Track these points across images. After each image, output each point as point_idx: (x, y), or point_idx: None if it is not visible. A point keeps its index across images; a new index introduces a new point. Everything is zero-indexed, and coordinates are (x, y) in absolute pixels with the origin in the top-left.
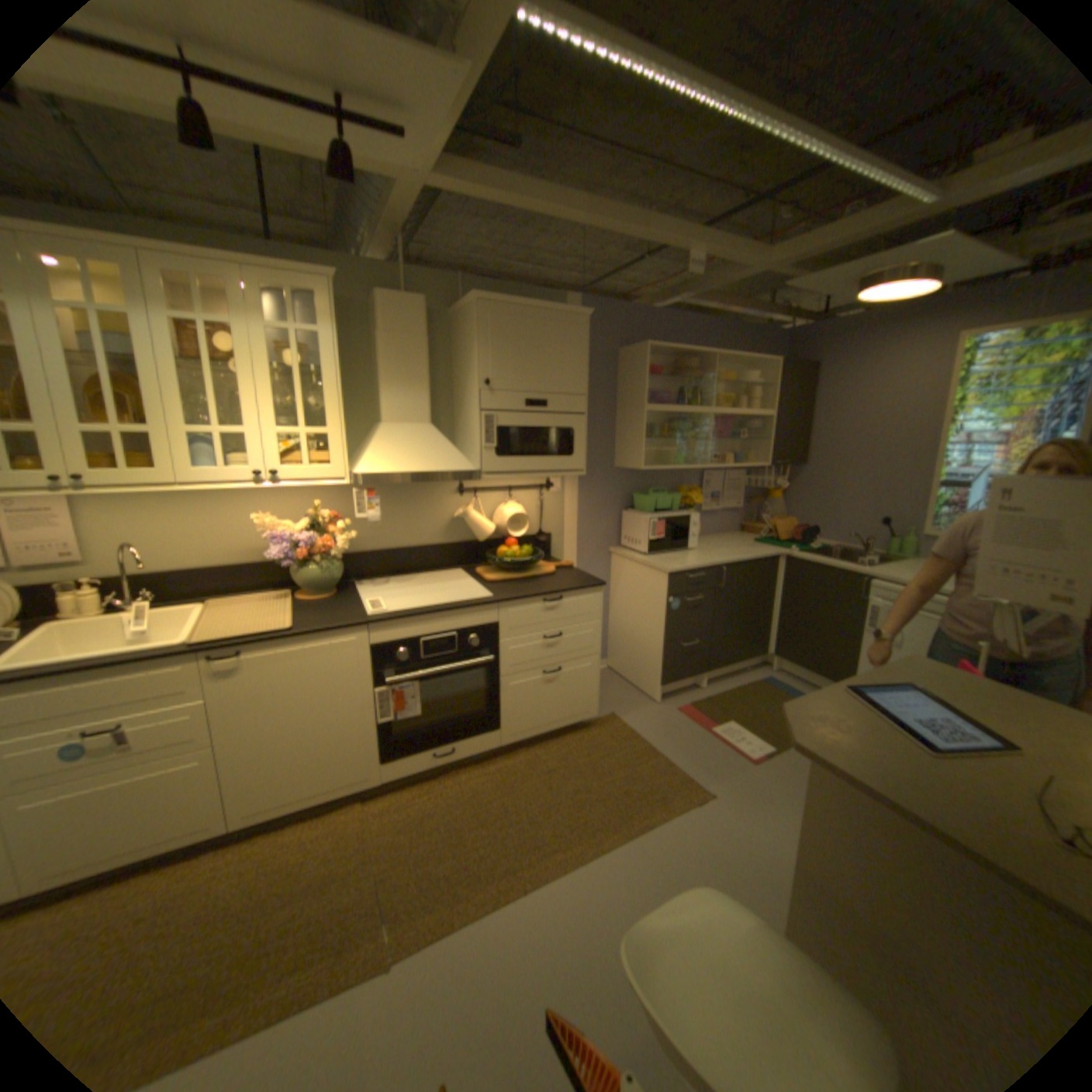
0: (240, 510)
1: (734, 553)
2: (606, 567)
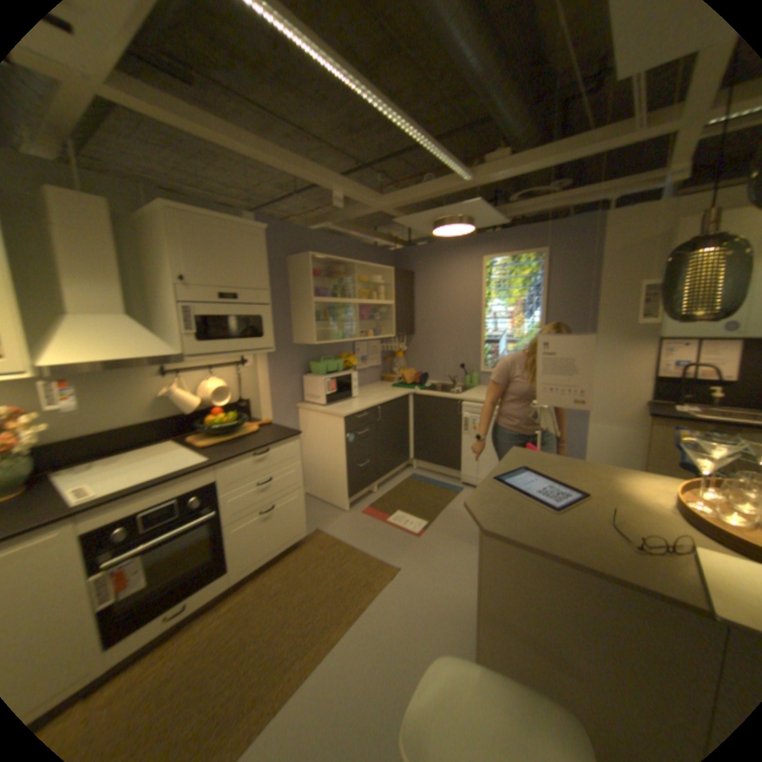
0: None
1: (382, 396)
2: (295, 419)
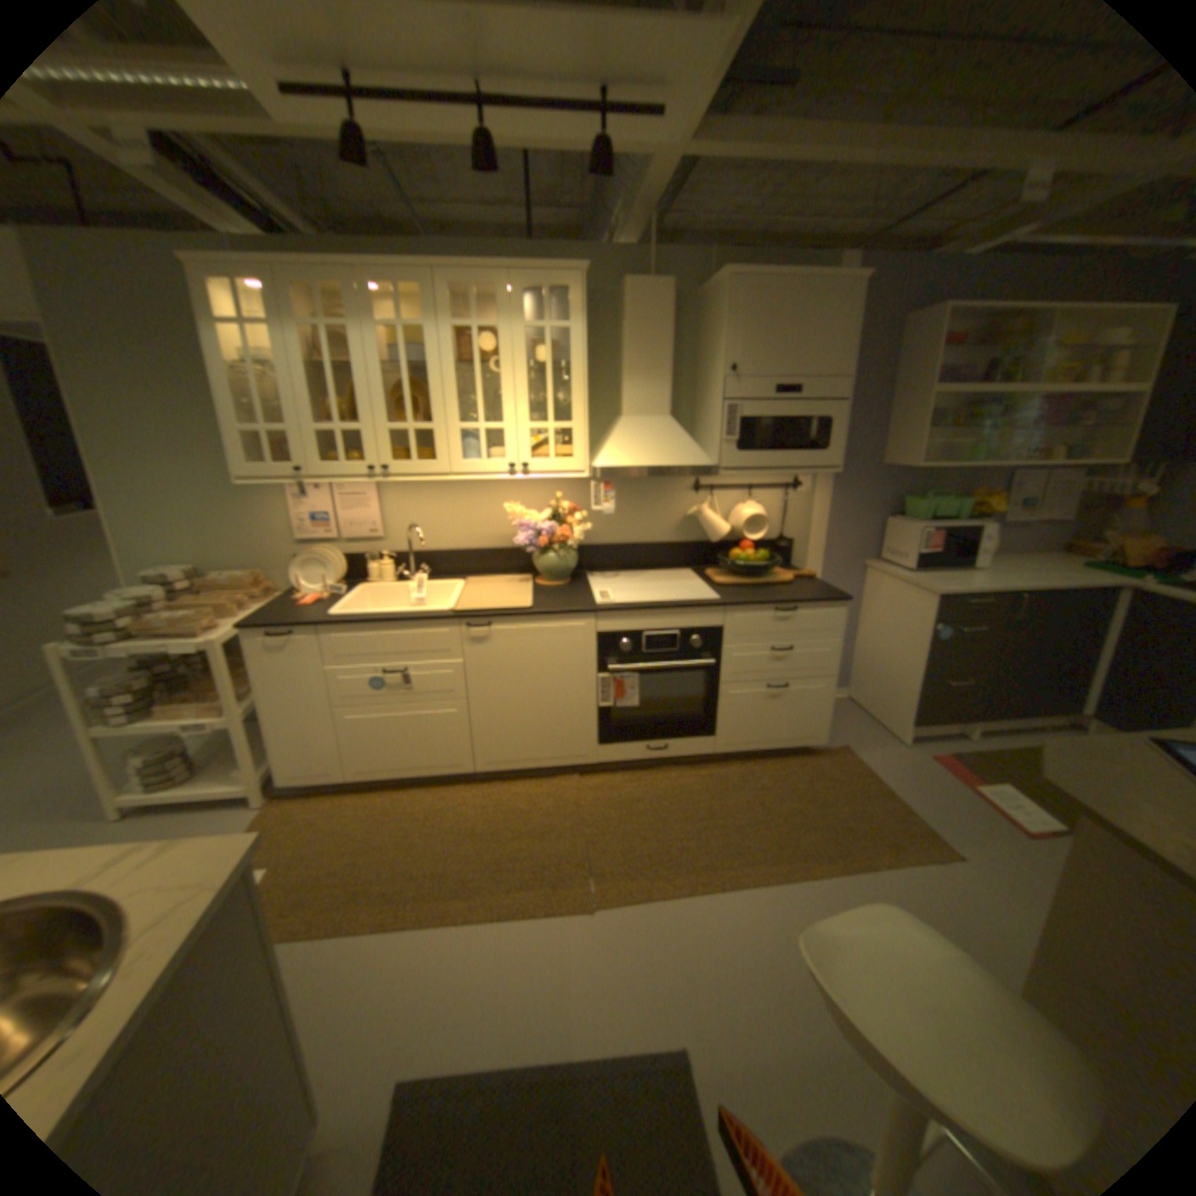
0: (497, 501)
1: (1048, 578)
2: (861, 582)
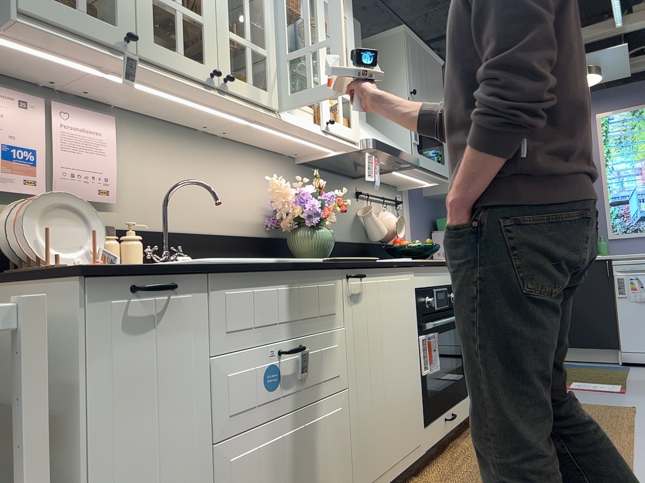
0: (234, 177)
1: None
2: None
